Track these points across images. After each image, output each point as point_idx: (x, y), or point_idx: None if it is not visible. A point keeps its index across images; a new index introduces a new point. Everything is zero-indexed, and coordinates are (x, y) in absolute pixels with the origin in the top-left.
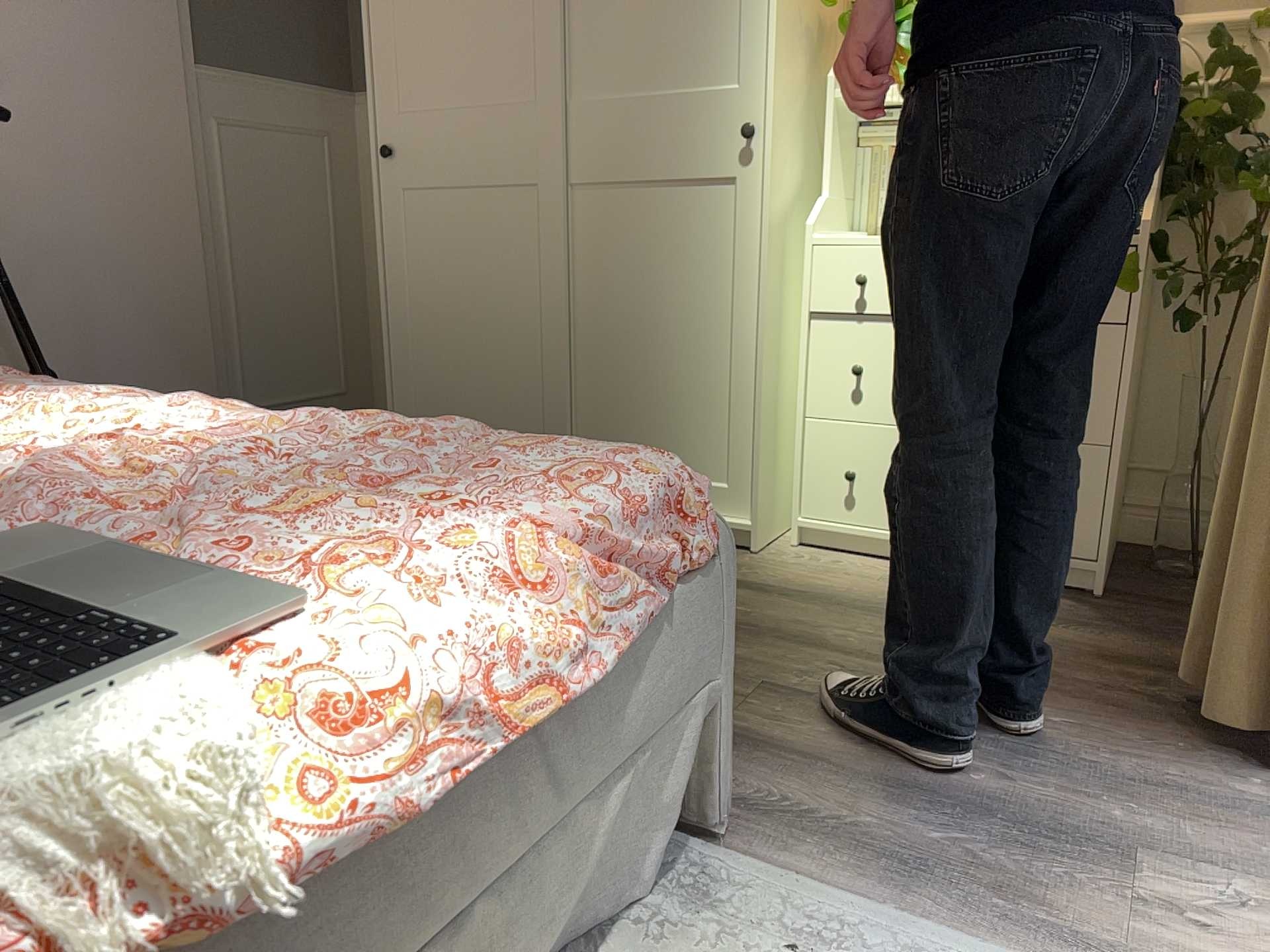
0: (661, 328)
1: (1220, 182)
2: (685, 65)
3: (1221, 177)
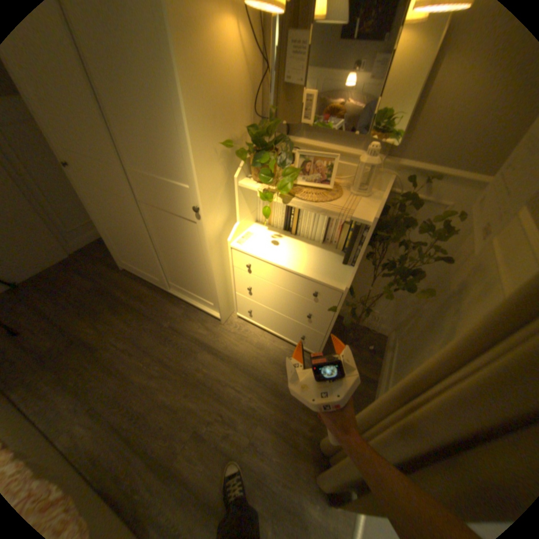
0: (184, 258)
1: (392, 238)
2: (166, 169)
3: (392, 240)
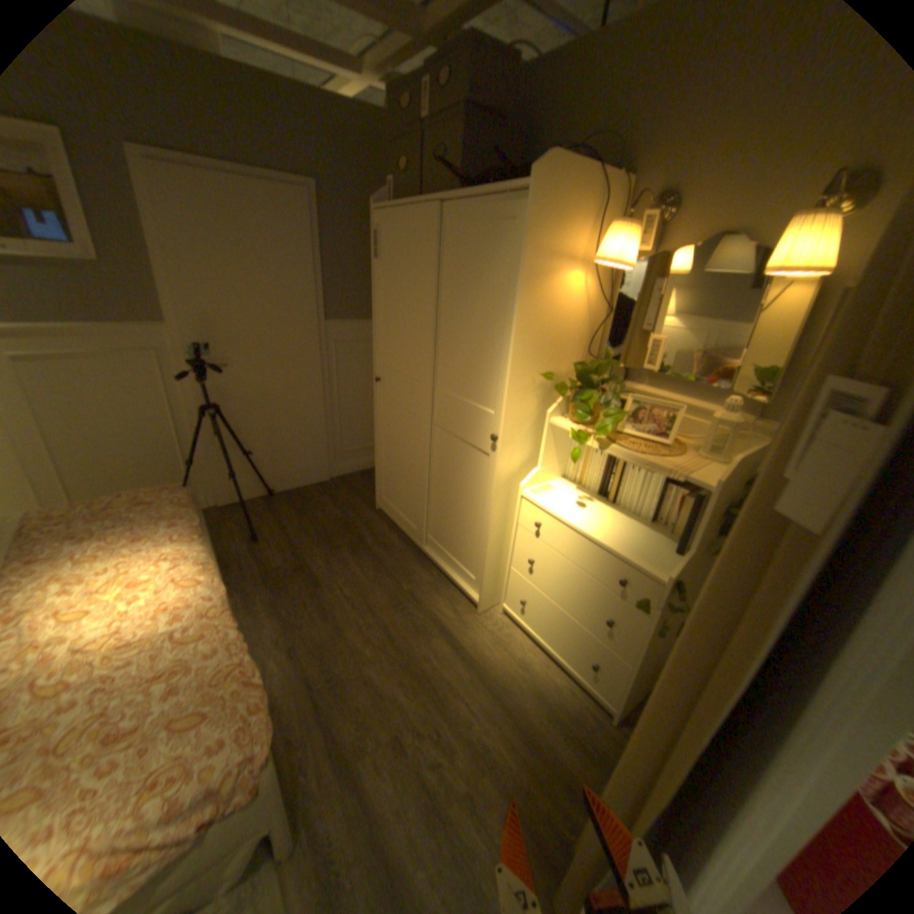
0: (459, 501)
1: None
2: (476, 392)
3: None
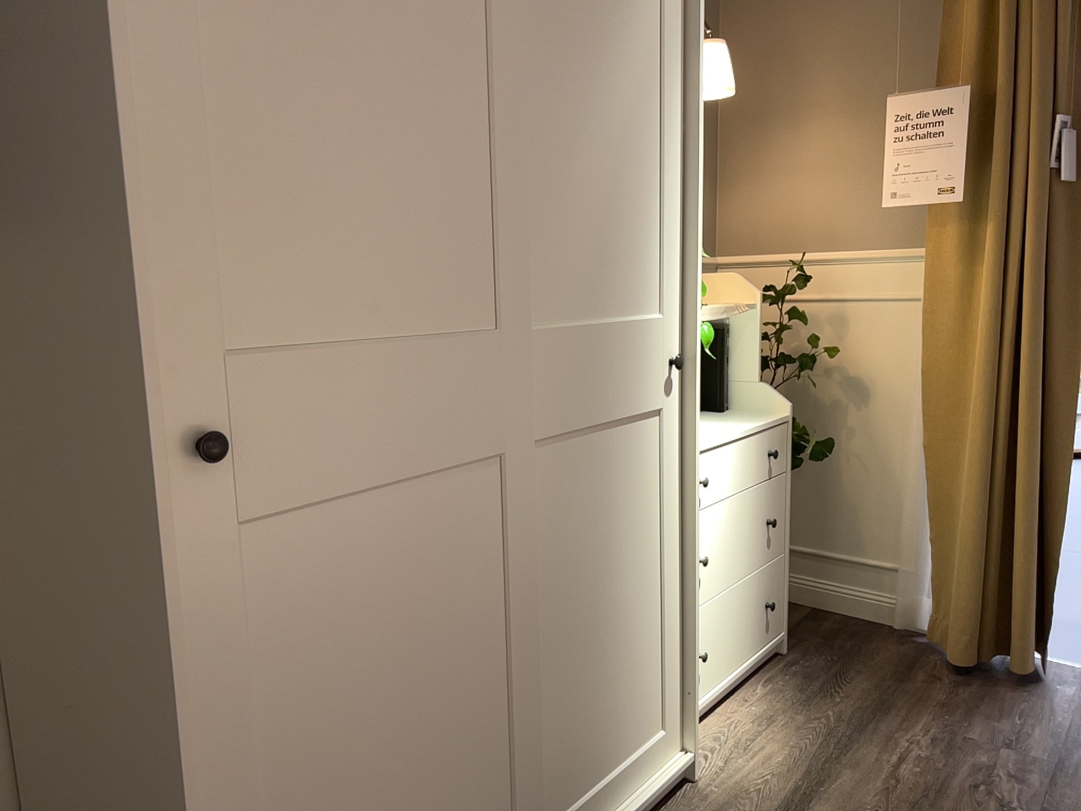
0: (609, 579)
1: None
2: (621, 298)
3: None
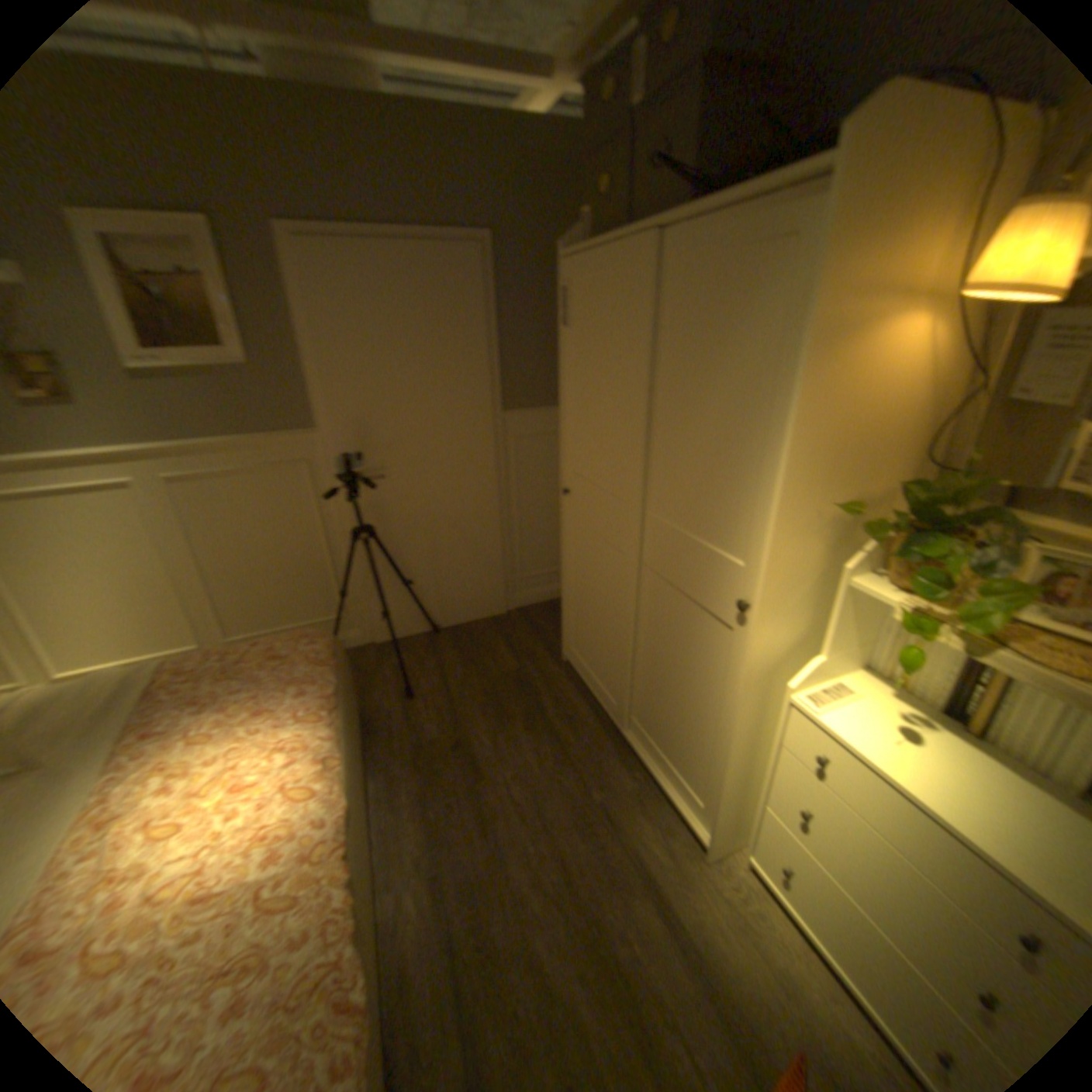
0: (678, 684)
1: None
2: (711, 527)
3: None
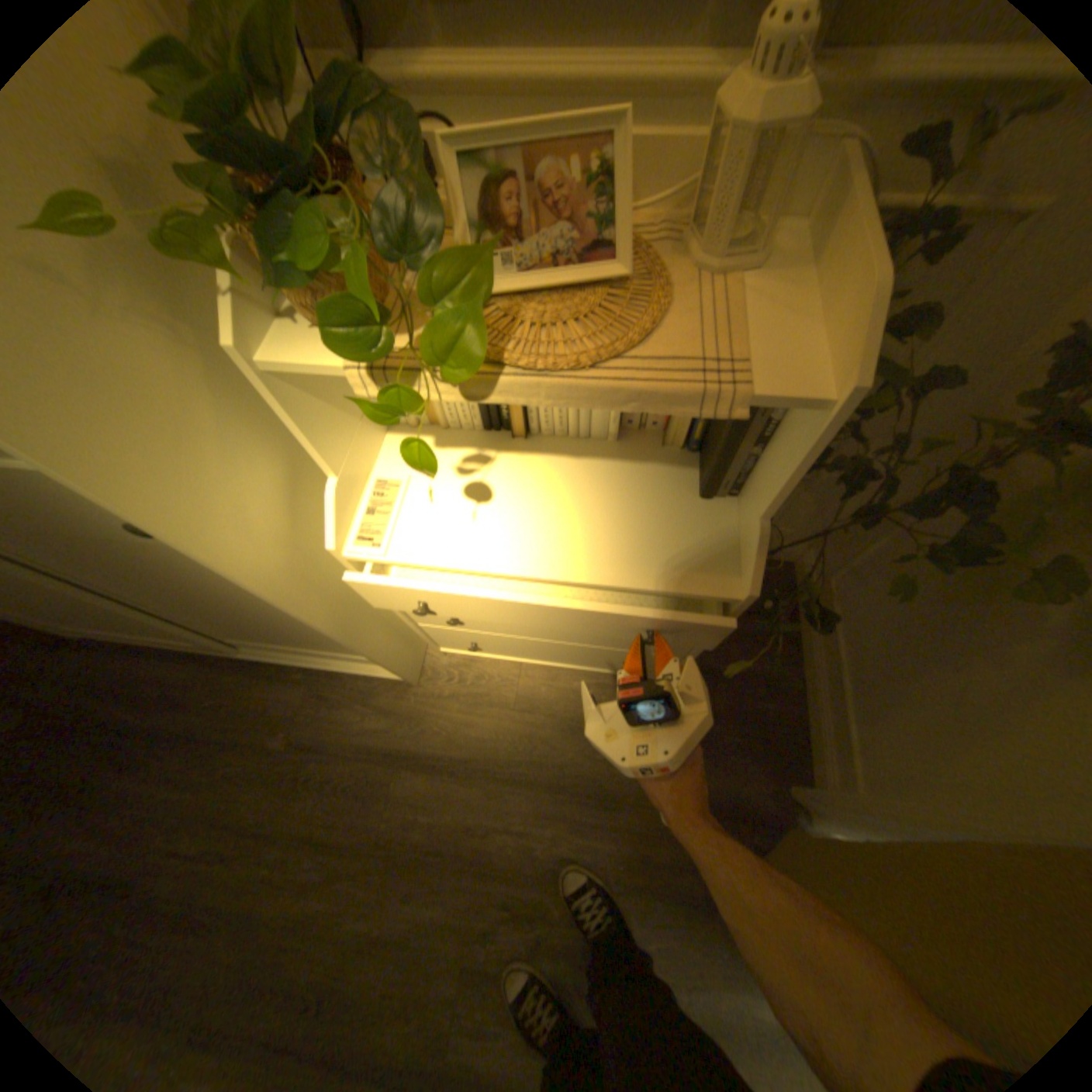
0: (222, 608)
1: None
2: None
3: None
